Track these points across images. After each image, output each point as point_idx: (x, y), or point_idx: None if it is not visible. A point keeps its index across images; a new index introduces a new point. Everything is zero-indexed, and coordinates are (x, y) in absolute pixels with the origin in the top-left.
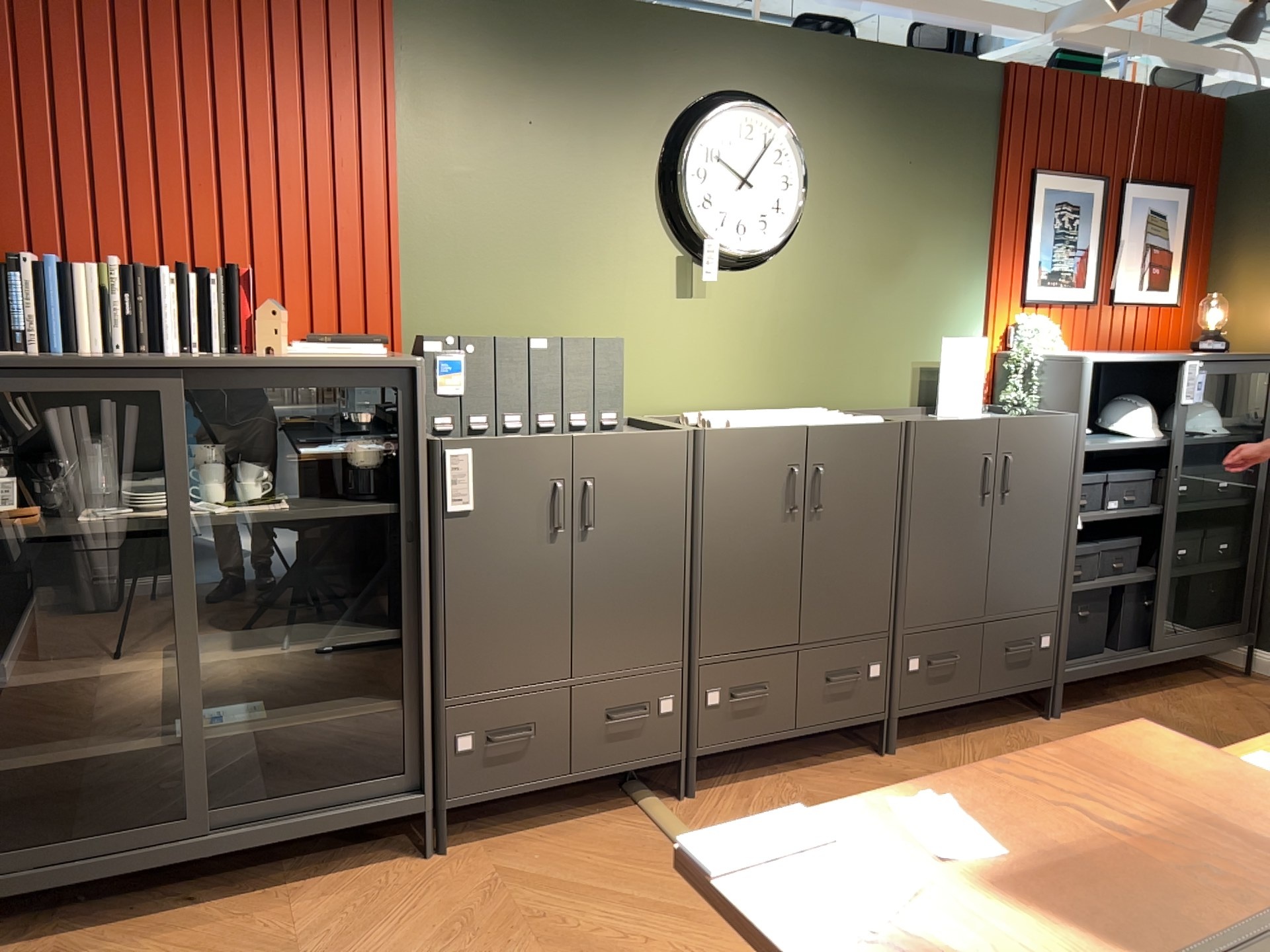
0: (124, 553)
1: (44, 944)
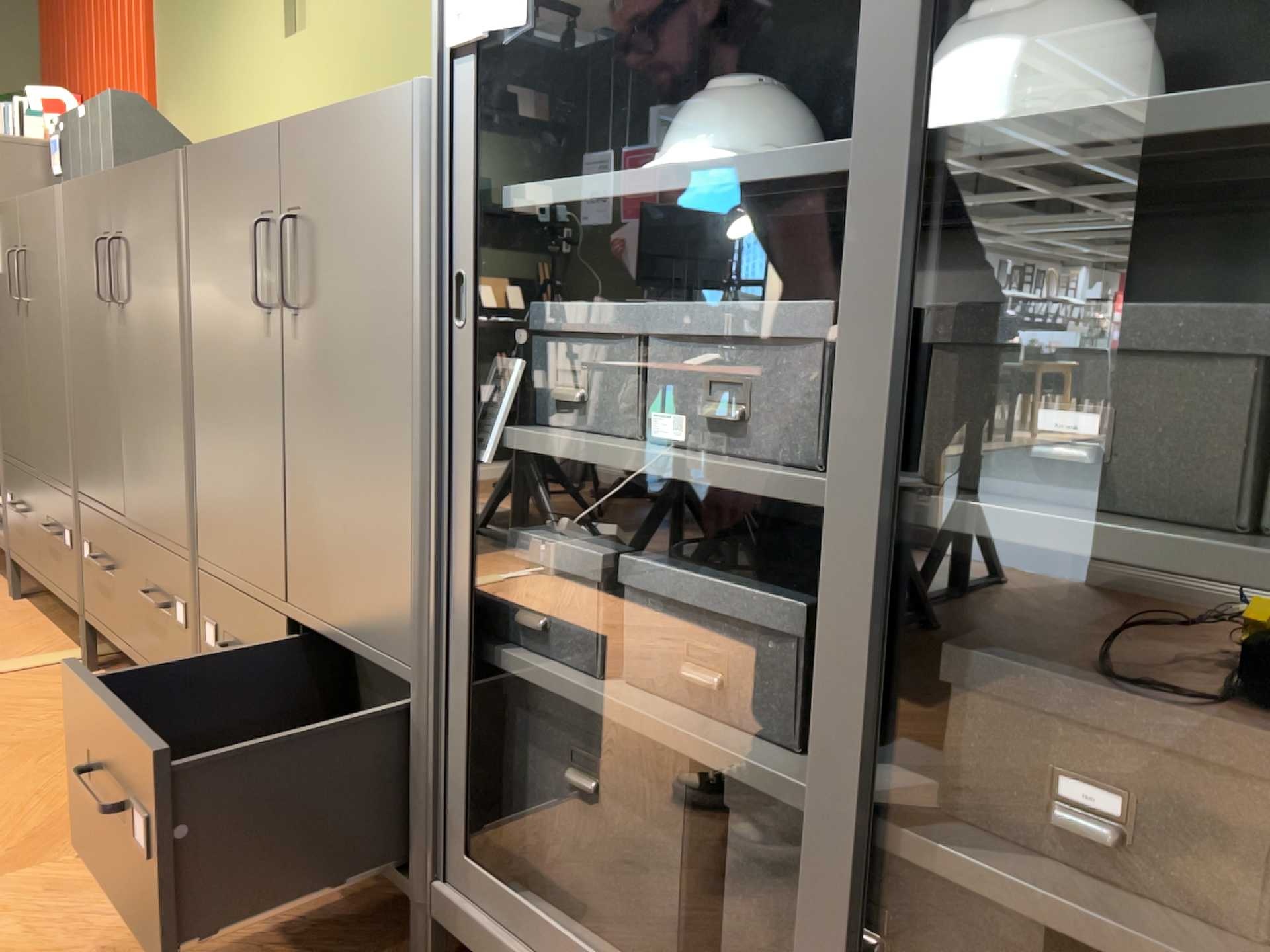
0: None
1: None
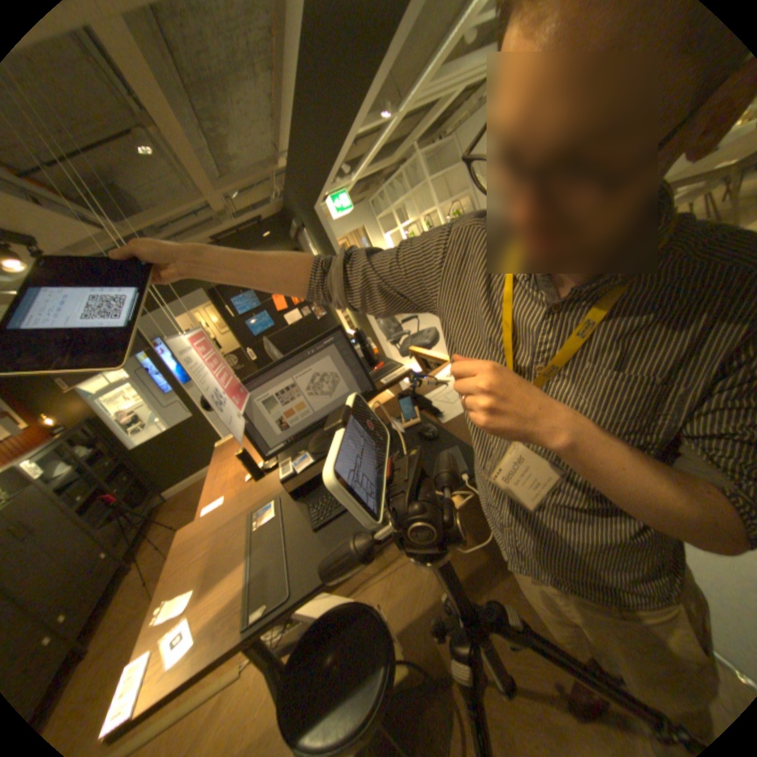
0: None
1: None
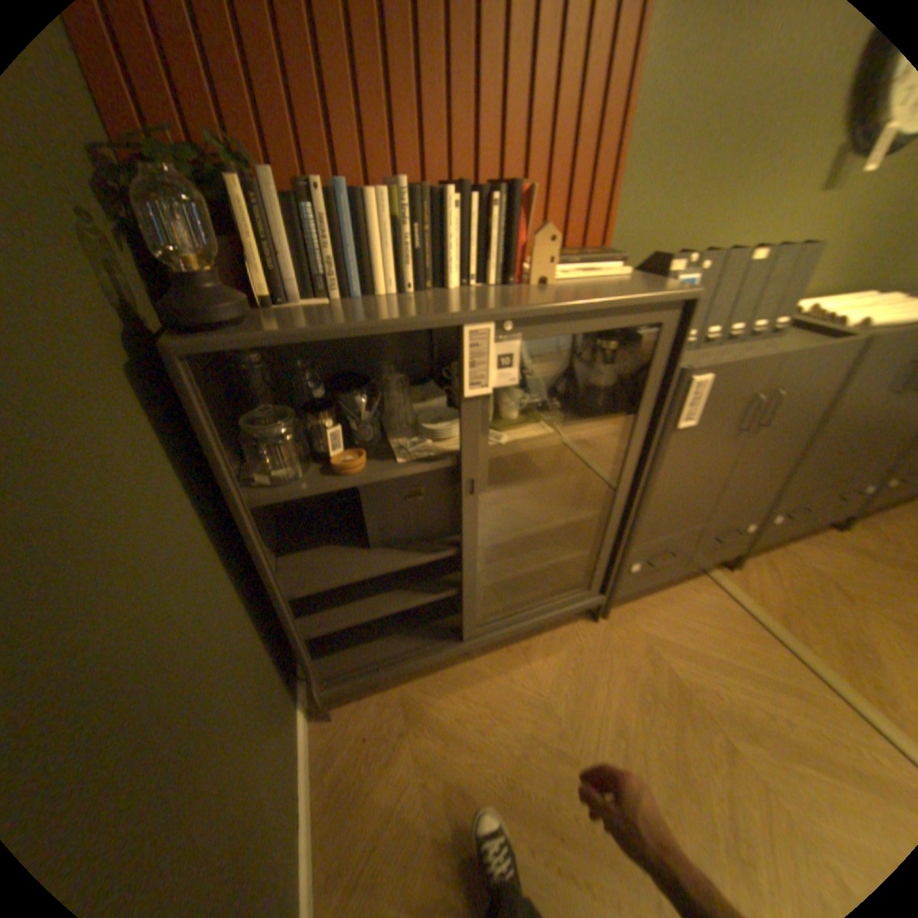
0: (428, 477)
1: (394, 696)
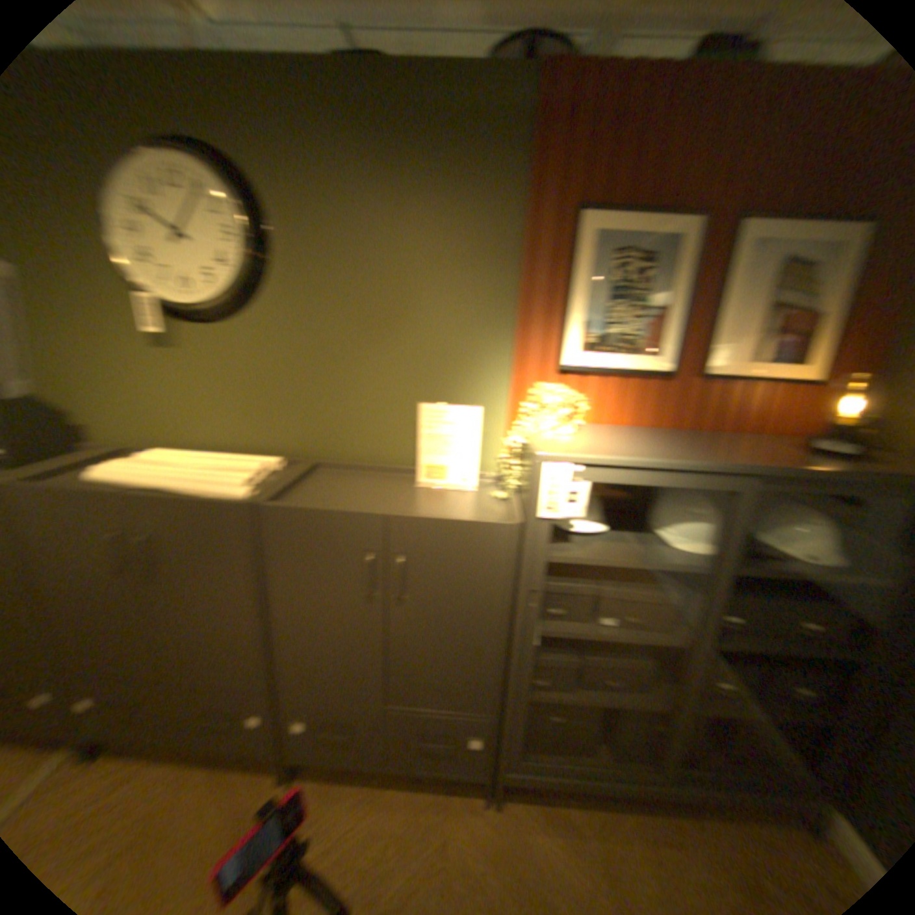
0: None
1: None
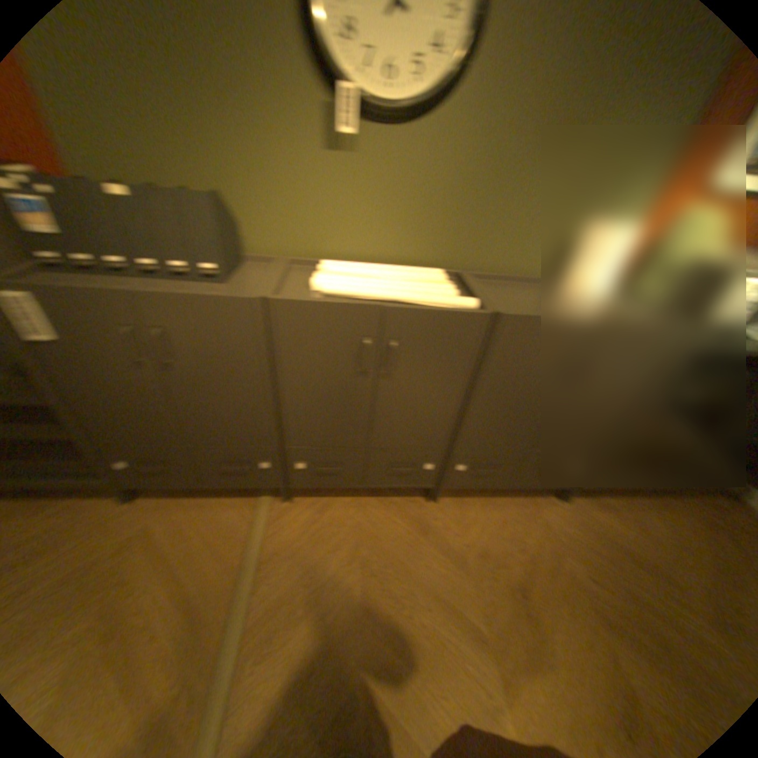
0: None
1: None
